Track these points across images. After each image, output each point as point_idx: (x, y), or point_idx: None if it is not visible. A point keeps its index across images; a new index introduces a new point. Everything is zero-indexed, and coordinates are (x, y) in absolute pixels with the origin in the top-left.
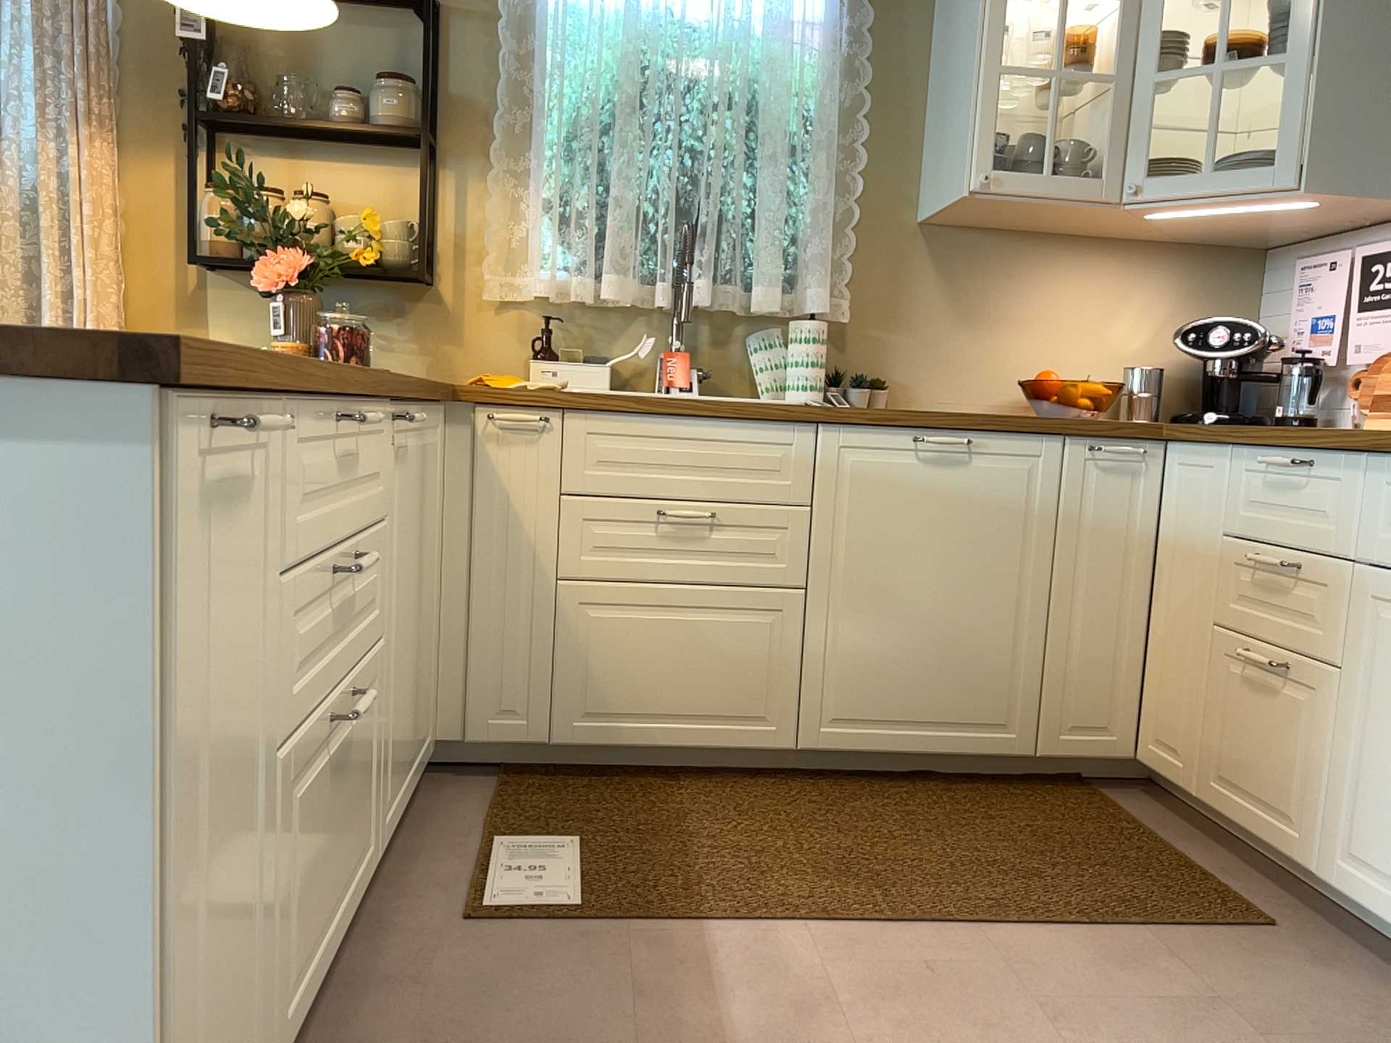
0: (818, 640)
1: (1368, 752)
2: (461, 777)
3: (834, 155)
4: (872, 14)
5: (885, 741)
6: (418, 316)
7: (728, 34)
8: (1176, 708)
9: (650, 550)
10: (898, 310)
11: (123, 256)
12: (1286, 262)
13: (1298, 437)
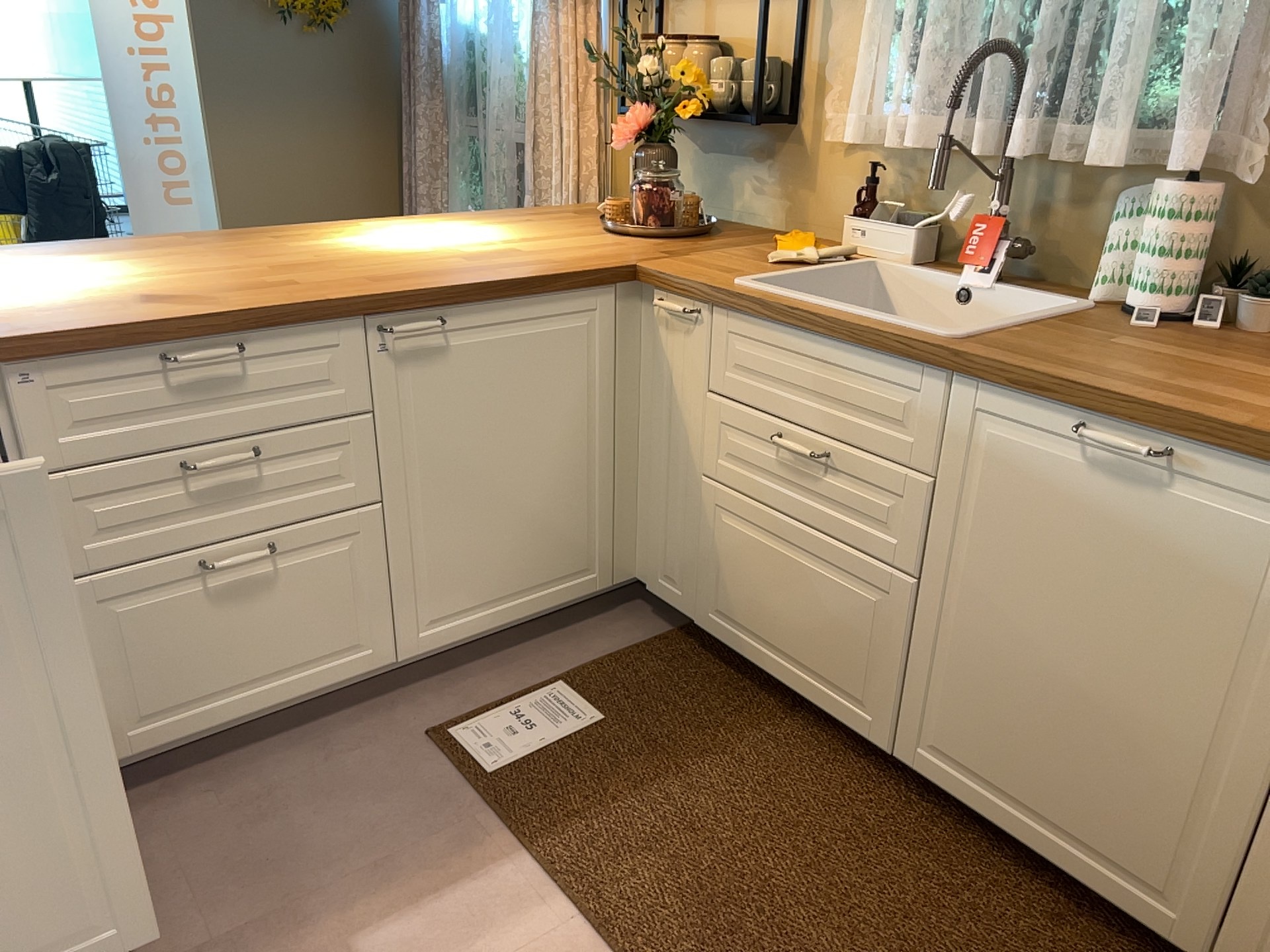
0: (923, 644)
1: None
2: (653, 615)
3: None
4: None
5: (987, 804)
6: (780, 159)
7: None
8: None
9: (772, 472)
10: None
11: (595, 107)
12: None
13: None
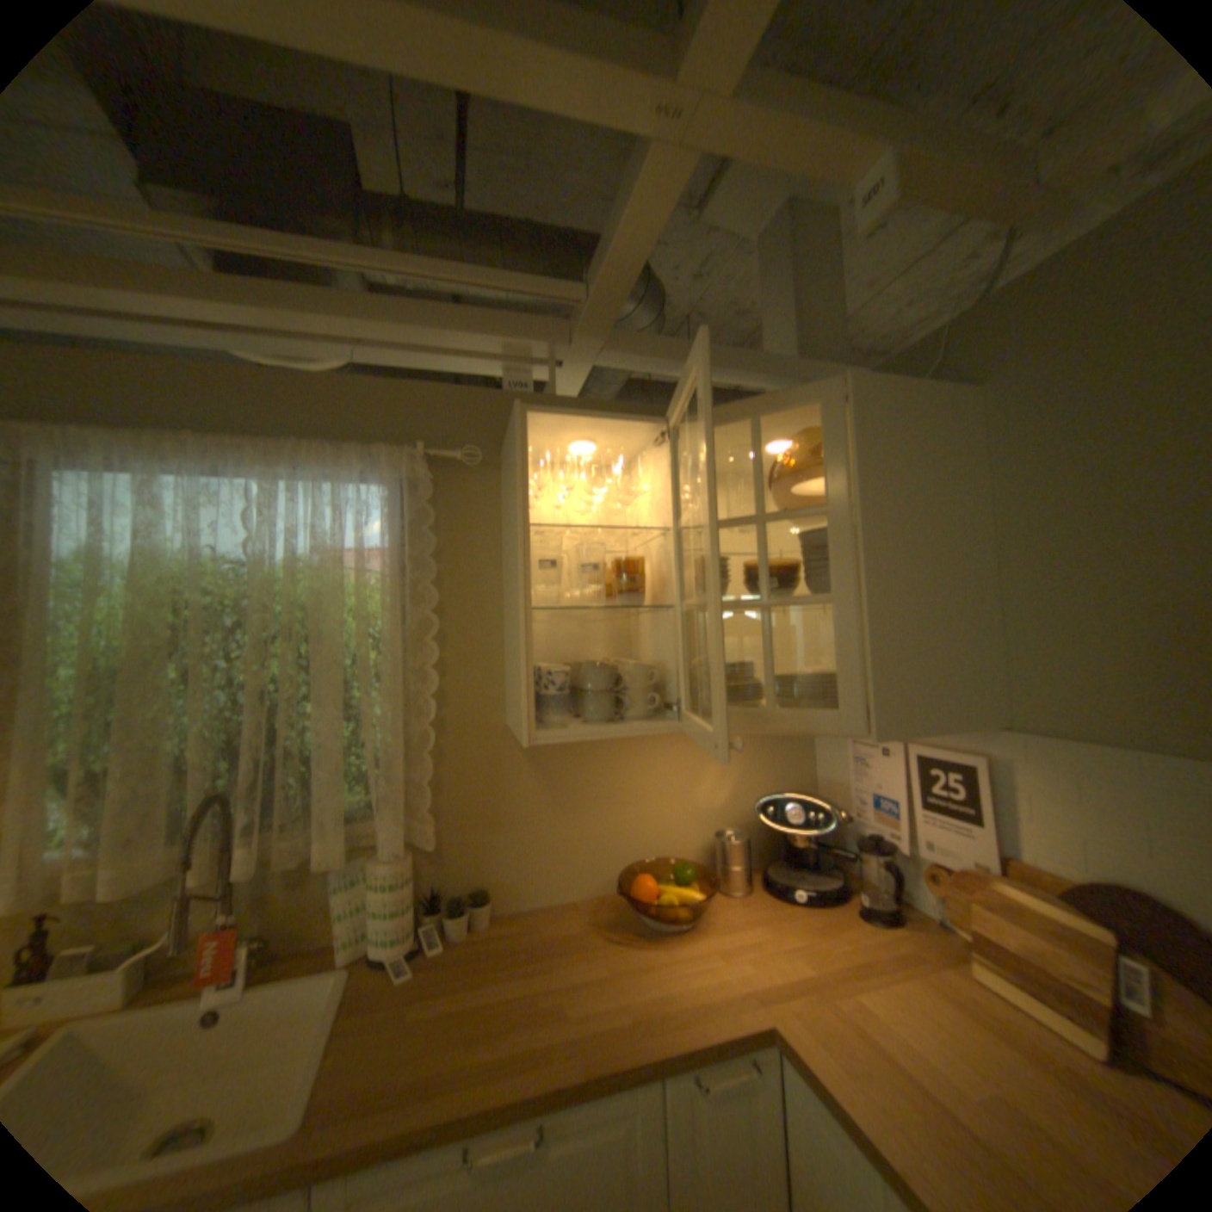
0: None
1: None
2: None
3: (401, 682)
4: (435, 539)
5: None
6: None
7: (271, 570)
8: None
9: None
10: (496, 813)
11: None
12: None
13: None
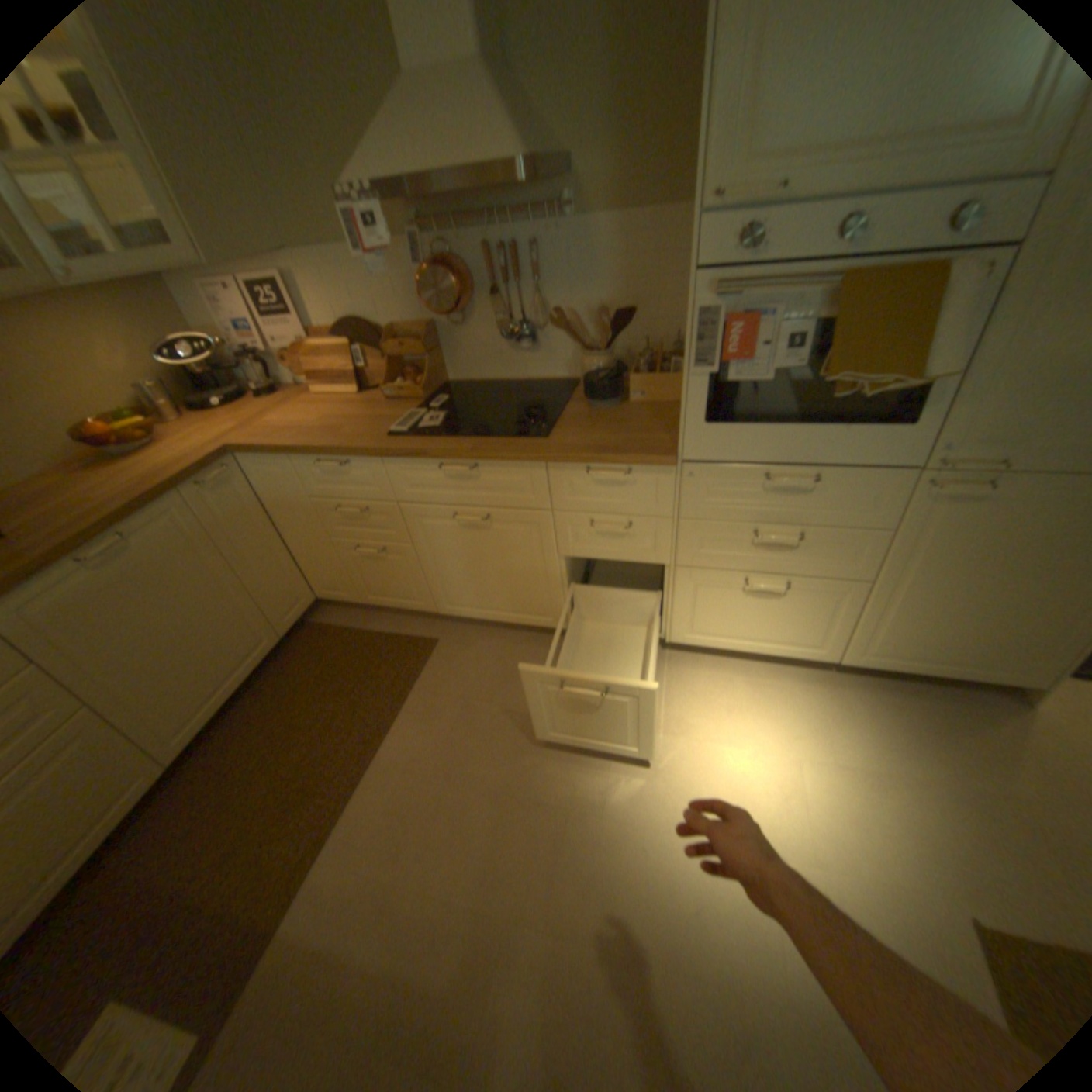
0: (123, 719)
1: (439, 570)
2: None
3: None
4: None
5: (209, 712)
6: None
7: None
8: (327, 575)
9: None
10: None
11: None
12: (177, 278)
13: (333, 452)
